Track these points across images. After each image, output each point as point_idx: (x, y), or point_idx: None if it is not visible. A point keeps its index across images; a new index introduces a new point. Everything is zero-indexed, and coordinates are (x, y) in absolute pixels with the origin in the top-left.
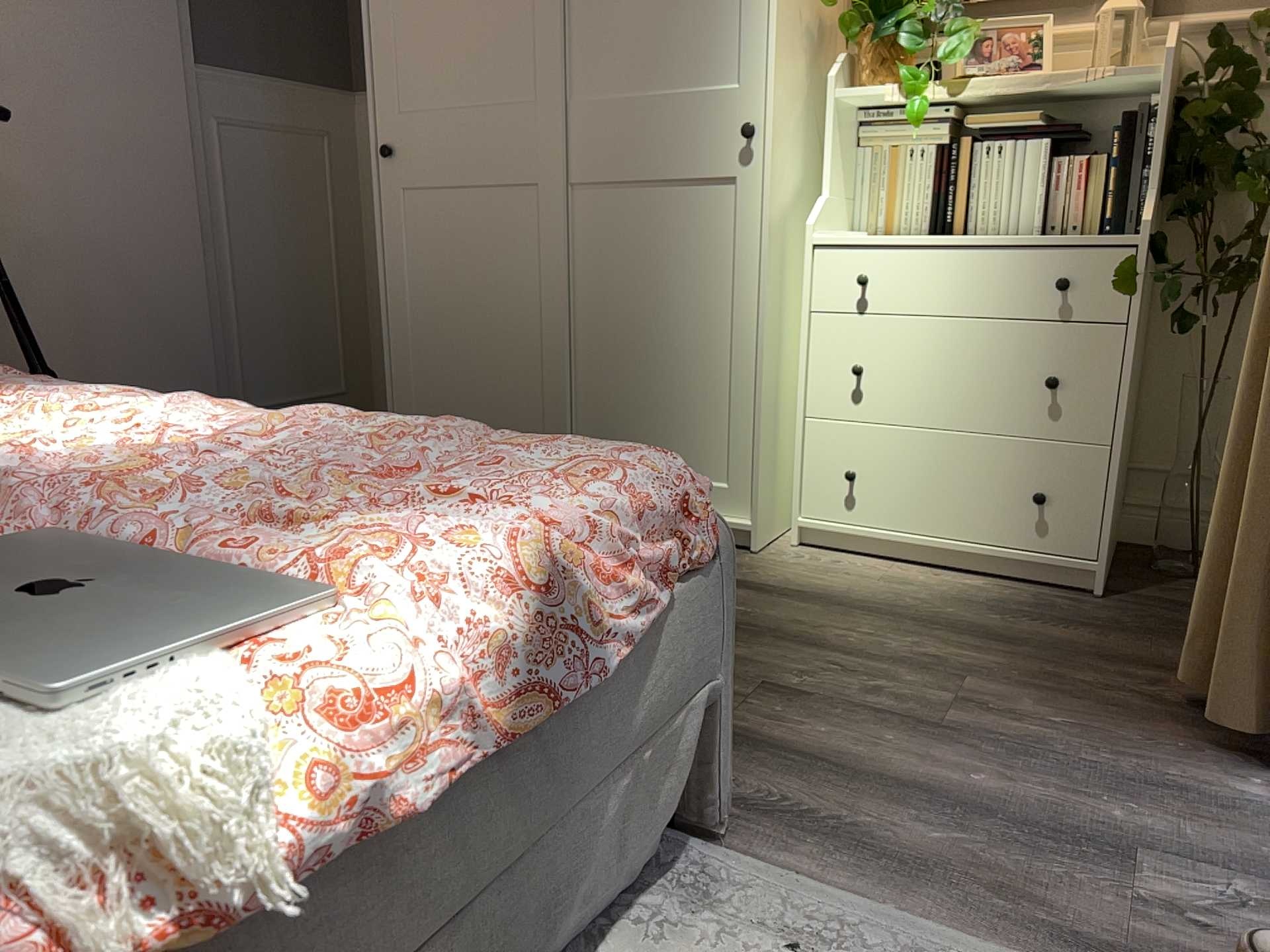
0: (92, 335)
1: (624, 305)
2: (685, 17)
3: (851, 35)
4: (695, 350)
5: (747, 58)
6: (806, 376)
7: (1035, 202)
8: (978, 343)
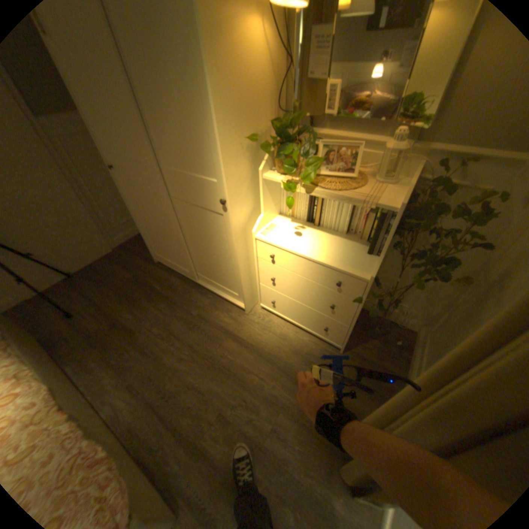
0: (43, 232)
1: (199, 240)
2: (191, 145)
3: (268, 151)
4: (222, 260)
5: (218, 172)
6: (258, 274)
7: (344, 222)
8: (309, 286)
